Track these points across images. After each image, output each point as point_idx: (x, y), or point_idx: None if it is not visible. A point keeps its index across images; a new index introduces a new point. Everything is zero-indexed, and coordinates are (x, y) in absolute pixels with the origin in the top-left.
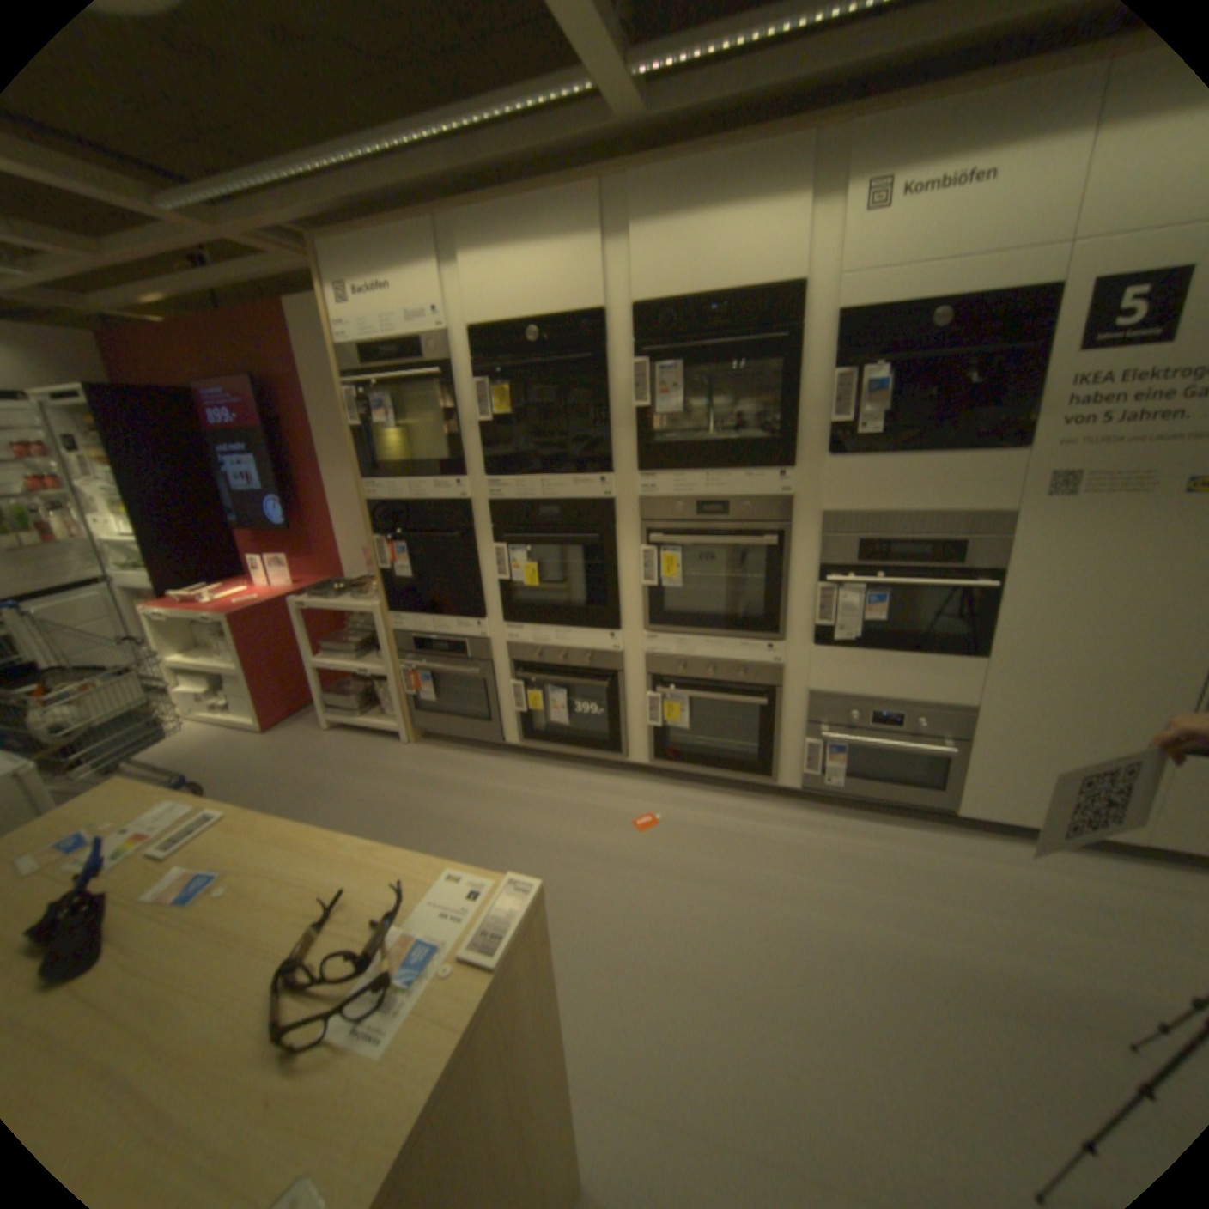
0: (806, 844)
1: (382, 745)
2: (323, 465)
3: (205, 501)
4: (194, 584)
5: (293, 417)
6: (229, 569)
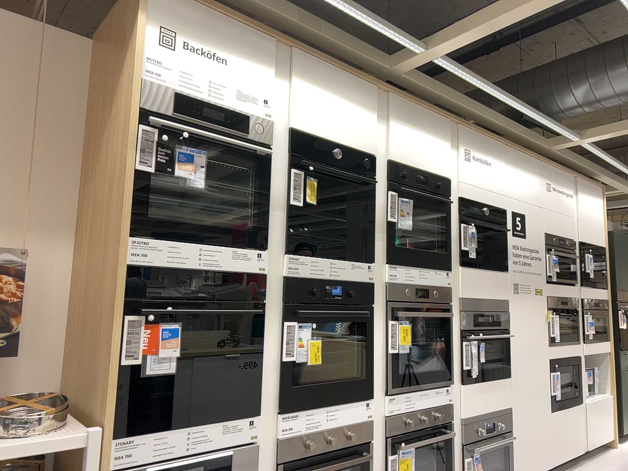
0: None
1: None
2: None
3: None
4: None
5: None
6: None
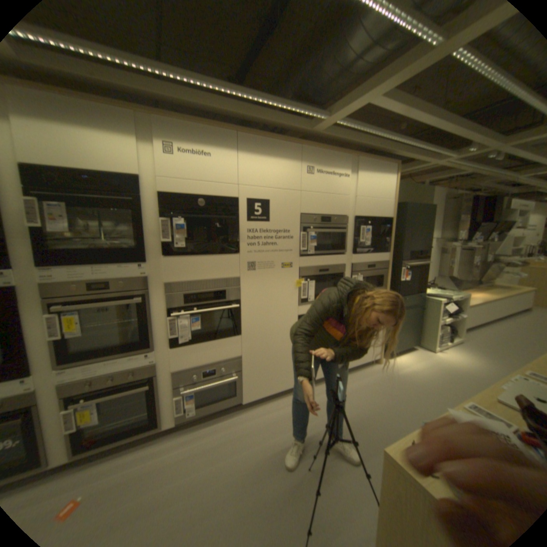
0: (180, 457)
1: None
2: None
3: None
4: None
5: None
6: None
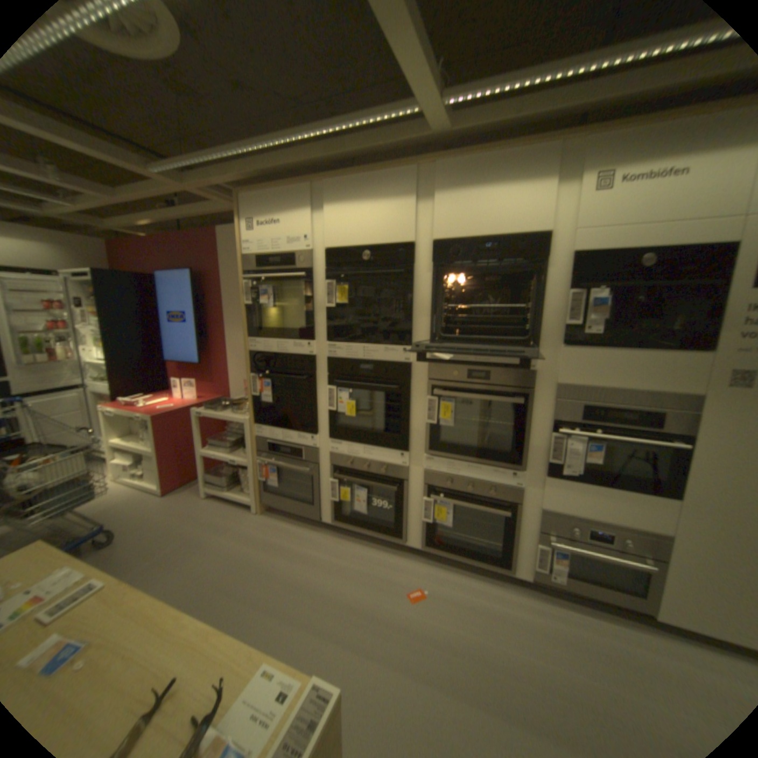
0: (538, 628)
1: (240, 512)
2: (228, 325)
3: (154, 341)
4: (138, 392)
5: (214, 295)
6: (162, 384)
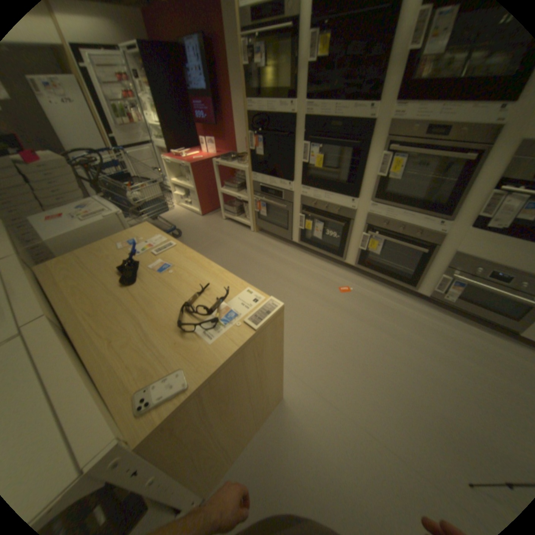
0: (422, 320)
1: (244, 230)
2: (232, 90)
3: (185, 107)
4: (181, 148)
5: (221, 60)
6: (194, 142)
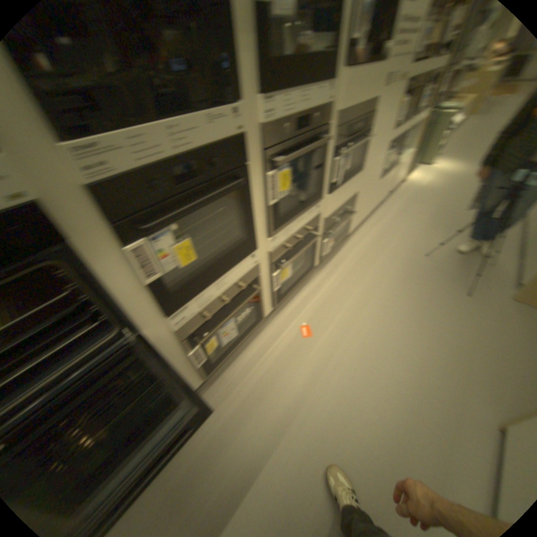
0: (338, 279)
1: None
2: None
3: None
4: None
5: None
6: None
